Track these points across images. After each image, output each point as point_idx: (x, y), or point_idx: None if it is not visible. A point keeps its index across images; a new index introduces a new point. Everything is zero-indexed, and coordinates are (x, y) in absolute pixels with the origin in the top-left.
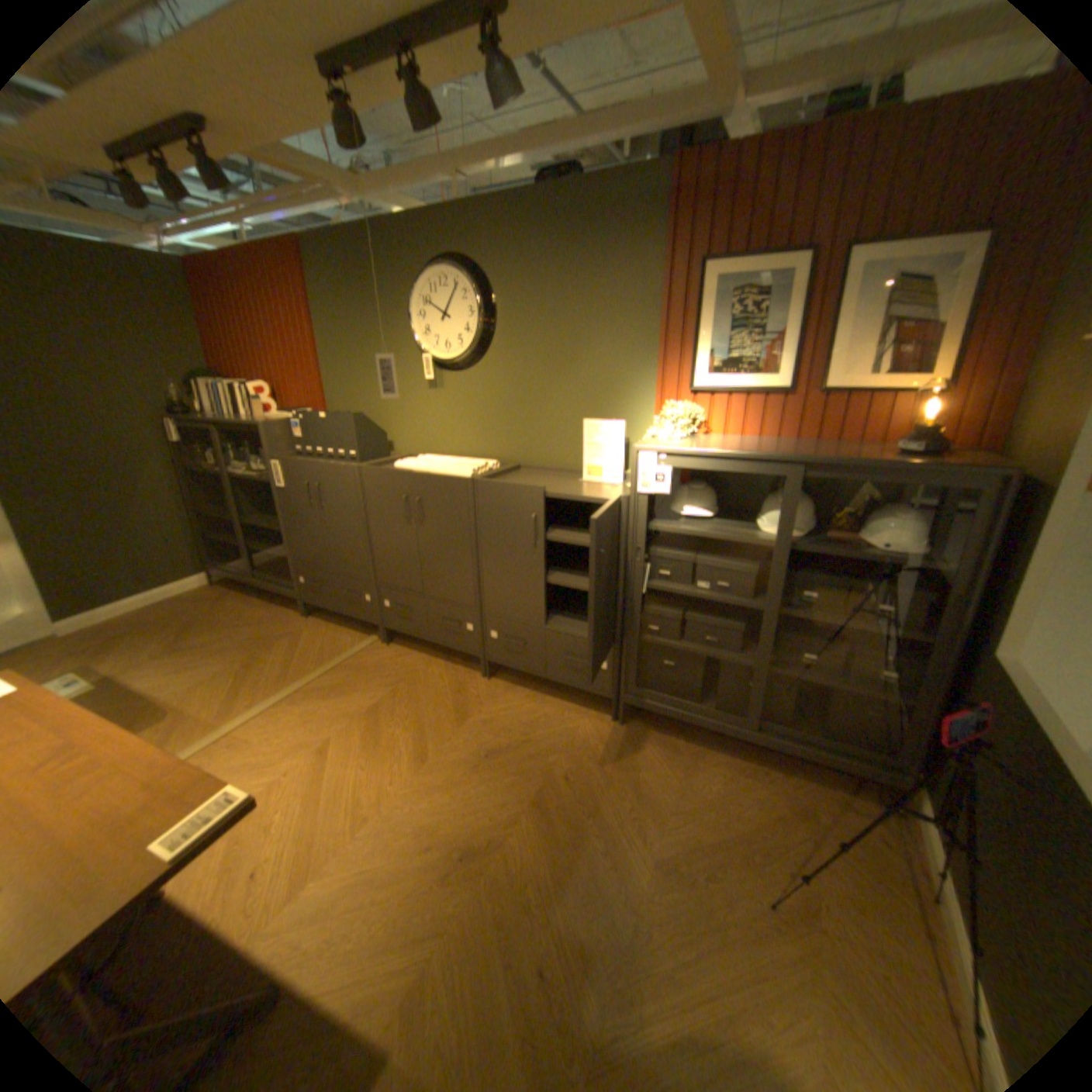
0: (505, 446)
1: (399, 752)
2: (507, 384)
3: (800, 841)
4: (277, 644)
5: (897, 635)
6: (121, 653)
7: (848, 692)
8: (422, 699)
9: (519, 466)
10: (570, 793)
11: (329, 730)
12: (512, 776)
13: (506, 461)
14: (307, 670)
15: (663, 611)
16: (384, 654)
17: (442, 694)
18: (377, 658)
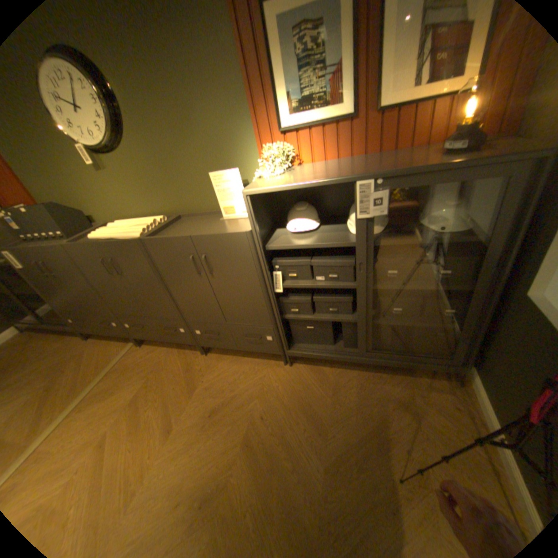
0: (166, 203)
1: (152, 429)
2: (148, 155)
3: (408, 422)
4: (67, 366)
5: (454, 288)
6: None
7: (424, 326)
8: (164, 382)
9: (179, 215)
10: (265, 428)
11: (104, 425)
12: (227, 426)
13: (170, 213)
14: (87, 381)
15: (298, 299)
16: (138, 354)
17: (177, 374)
18: (133, 358)
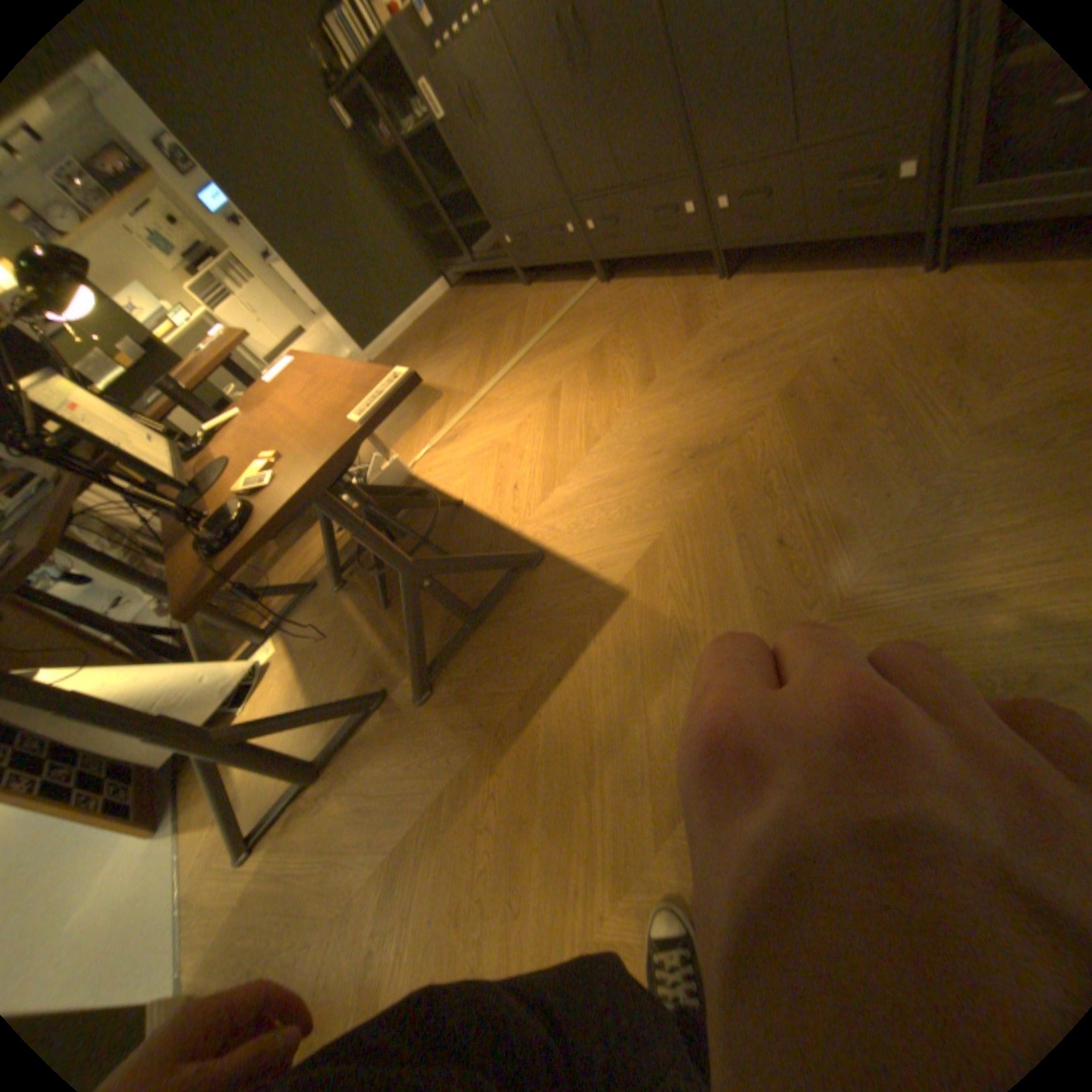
0: None
1: (627, 378)
2: None
3: None
4: (509, 317)
5: None
6: (407, 360)
7: None
8: (649, 323)
9: None
10: (843, 373)
11: (560, 375)
12: (759, 372)
13: None
14: (536, 331)
15: None
16: (606, 292)
17: (672, 311)
18: (599, 298)
